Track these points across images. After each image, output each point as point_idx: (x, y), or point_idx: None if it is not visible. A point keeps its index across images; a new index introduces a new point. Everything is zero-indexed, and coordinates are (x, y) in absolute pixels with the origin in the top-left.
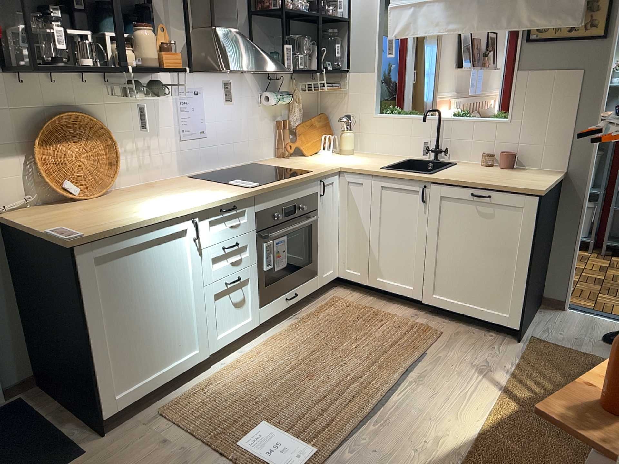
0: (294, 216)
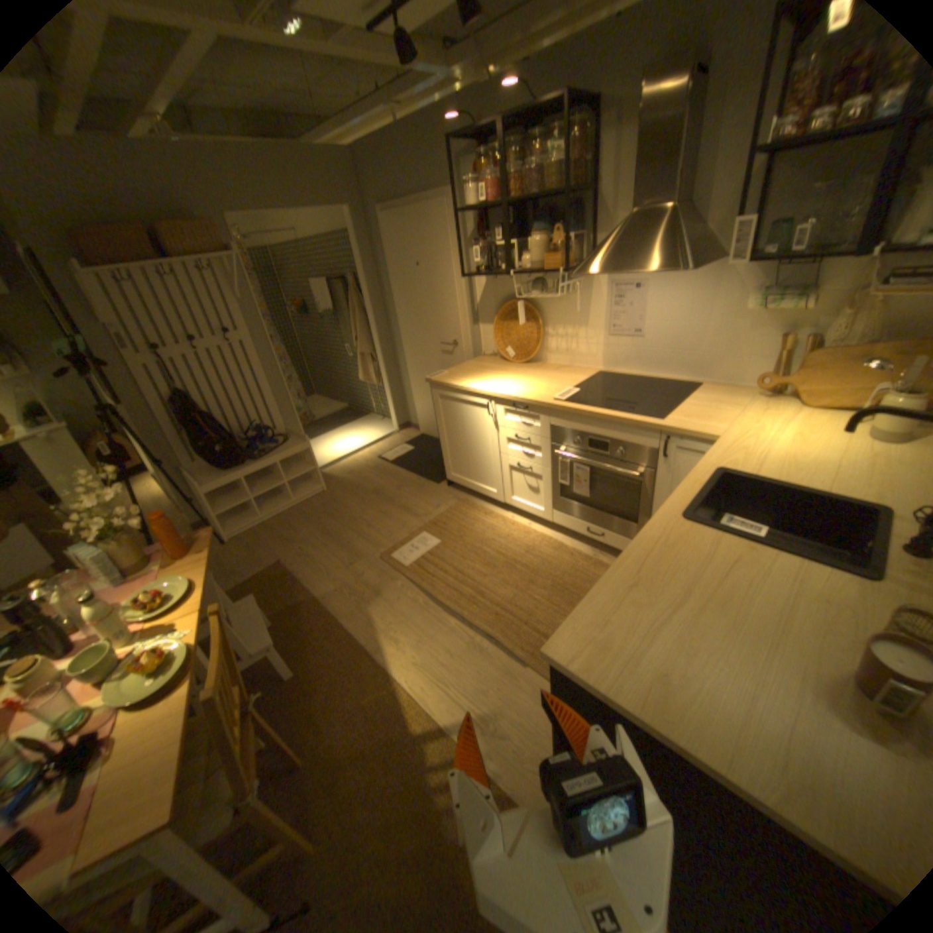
0: (606, 455)
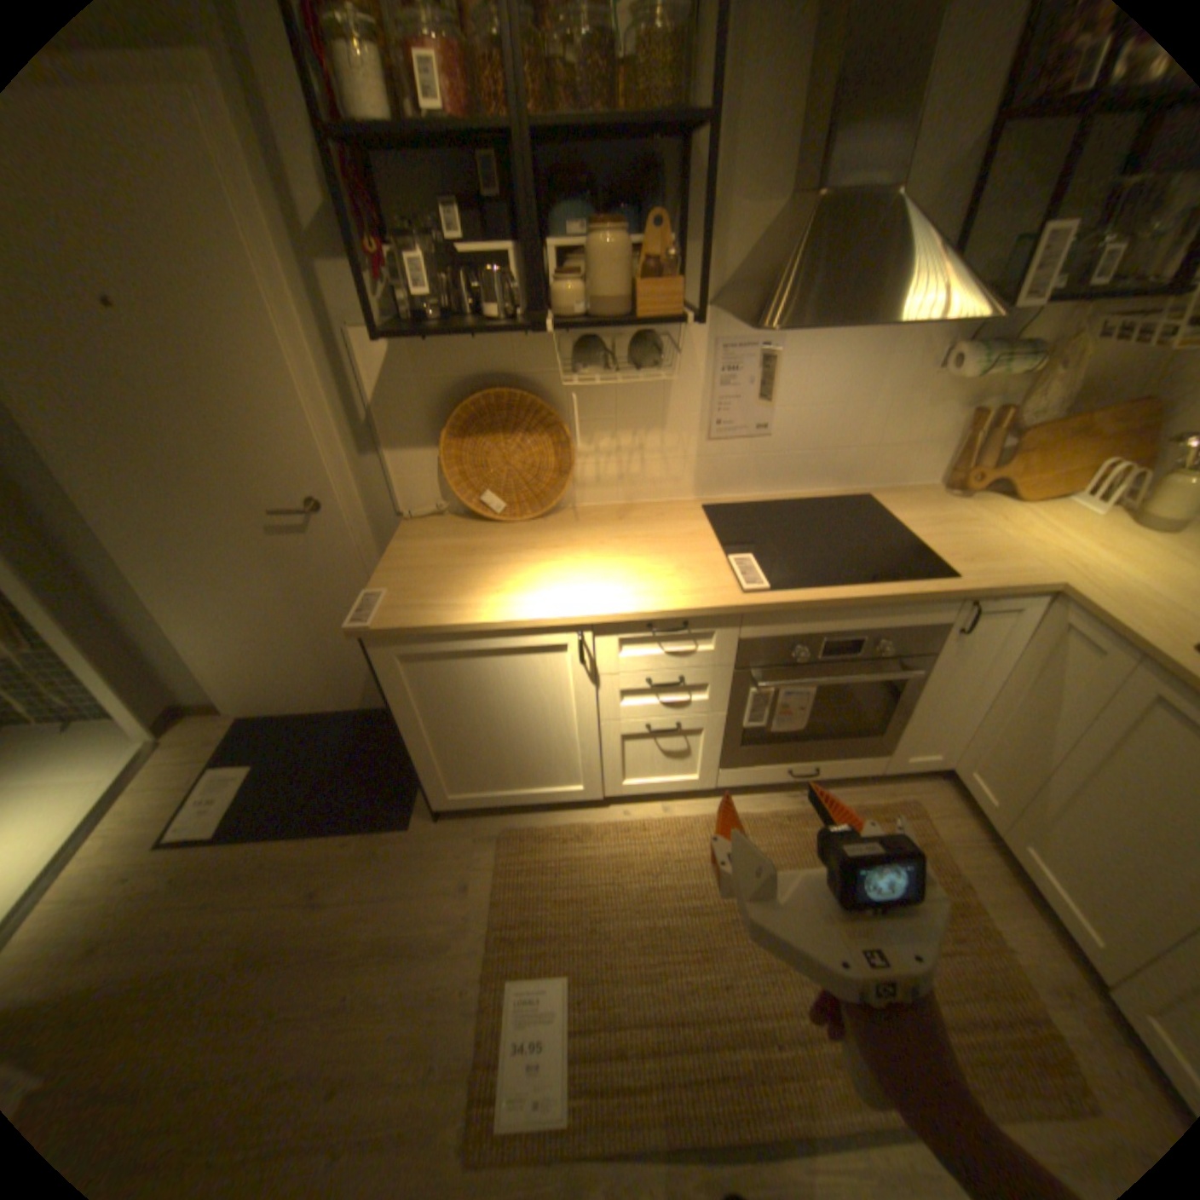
0: (852, 656)
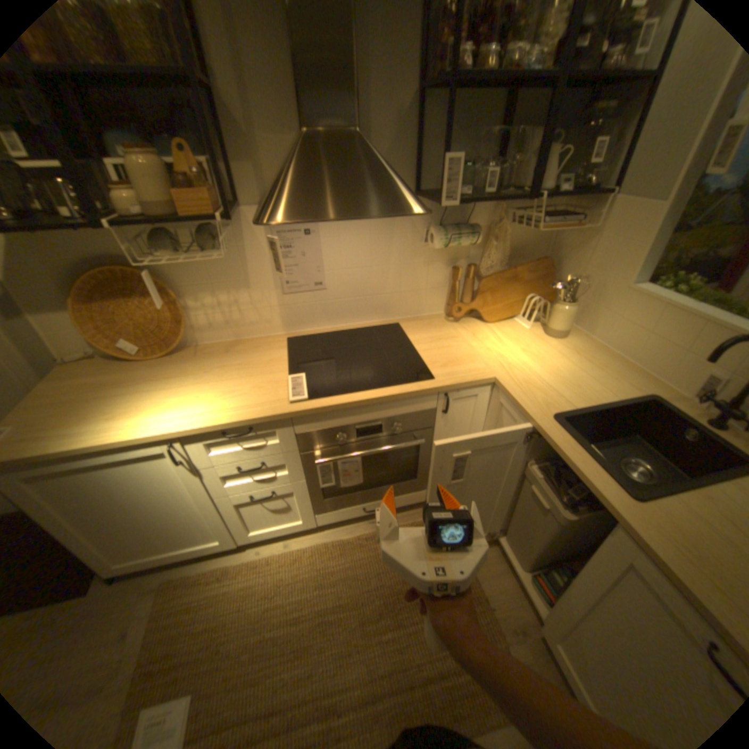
0: (379, 434)
